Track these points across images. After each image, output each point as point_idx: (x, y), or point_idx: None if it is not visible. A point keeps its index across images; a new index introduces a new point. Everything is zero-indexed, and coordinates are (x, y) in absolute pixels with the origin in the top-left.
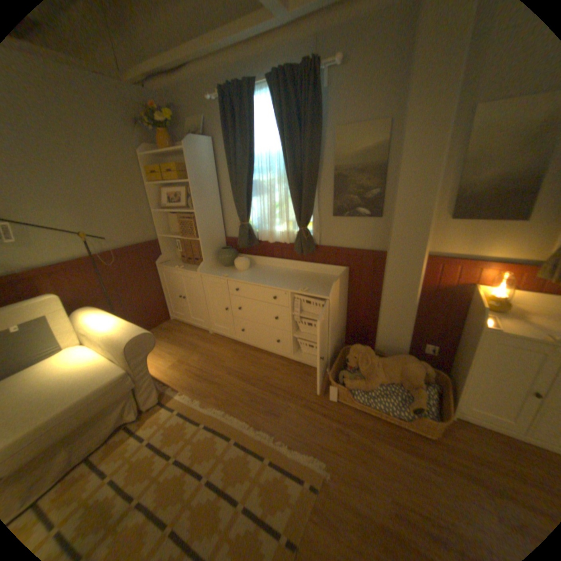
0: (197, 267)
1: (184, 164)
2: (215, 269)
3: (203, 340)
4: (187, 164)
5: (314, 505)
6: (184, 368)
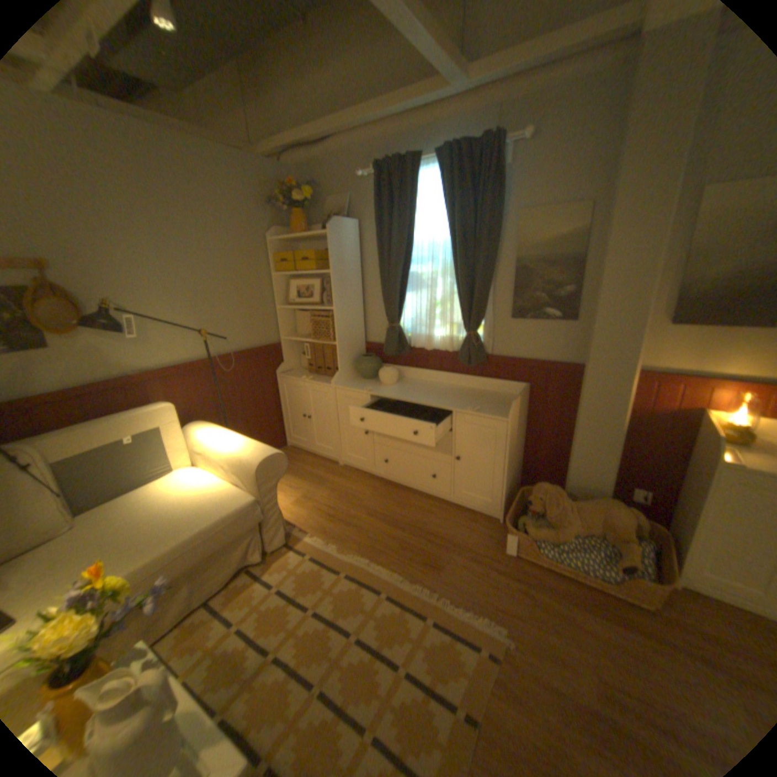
0: (329, 379)
1: (324, 252)
2: (353, 382)
3: (331, 473)
4: (327, 252)
5: (496, 678)
6: (311, 505)
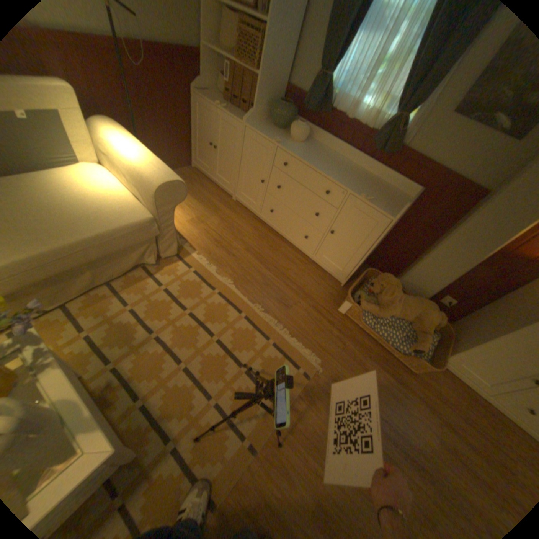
0: (242, 114)
1: None
2: (264, 127)
3: (224, 204)
4: None
5: (305, 387)
6: (203, 228)
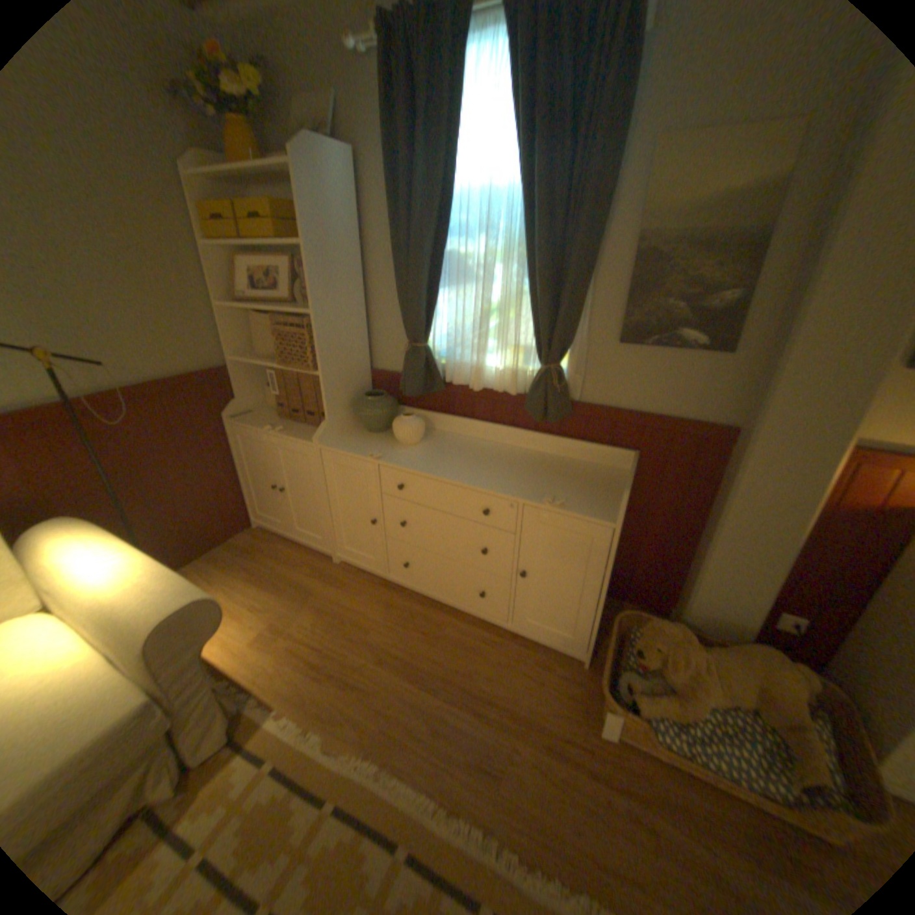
0: (311, 430)
1: (290, 203)
2: (351, 438)
3: (320, 577)
4: (297, 204)
5: None
6: (284, 645)
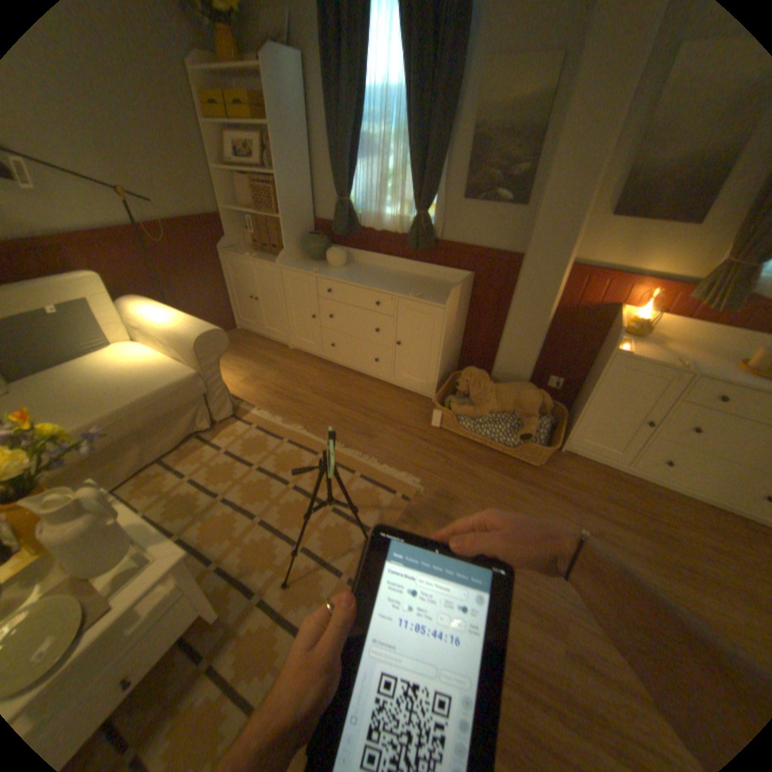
0: (275, 258)
1: (260, 95)
2: (300, 263)
3: (281, 356)
4: (264, 96)
5: (405, 509)
6: (260, 384)
